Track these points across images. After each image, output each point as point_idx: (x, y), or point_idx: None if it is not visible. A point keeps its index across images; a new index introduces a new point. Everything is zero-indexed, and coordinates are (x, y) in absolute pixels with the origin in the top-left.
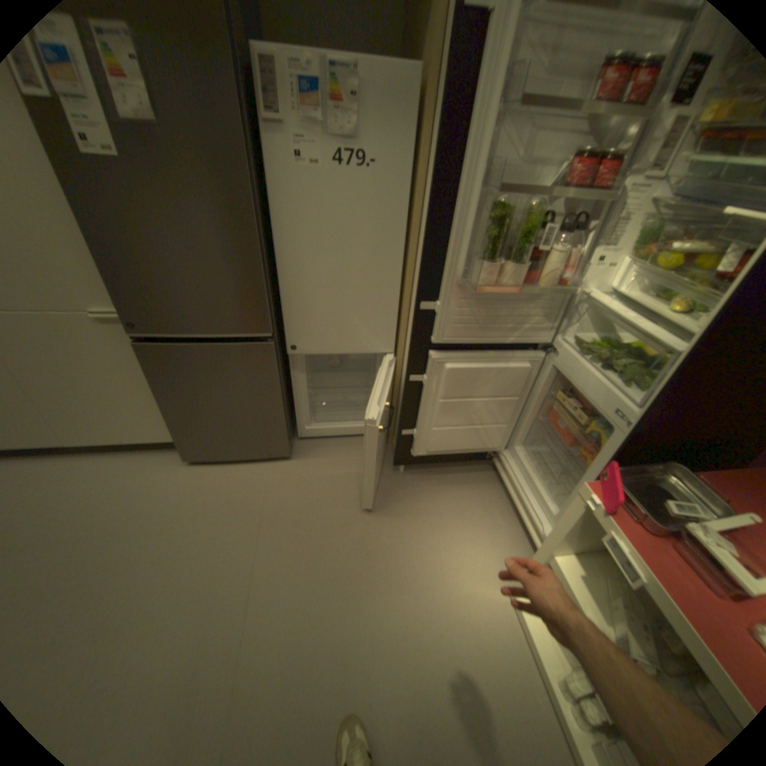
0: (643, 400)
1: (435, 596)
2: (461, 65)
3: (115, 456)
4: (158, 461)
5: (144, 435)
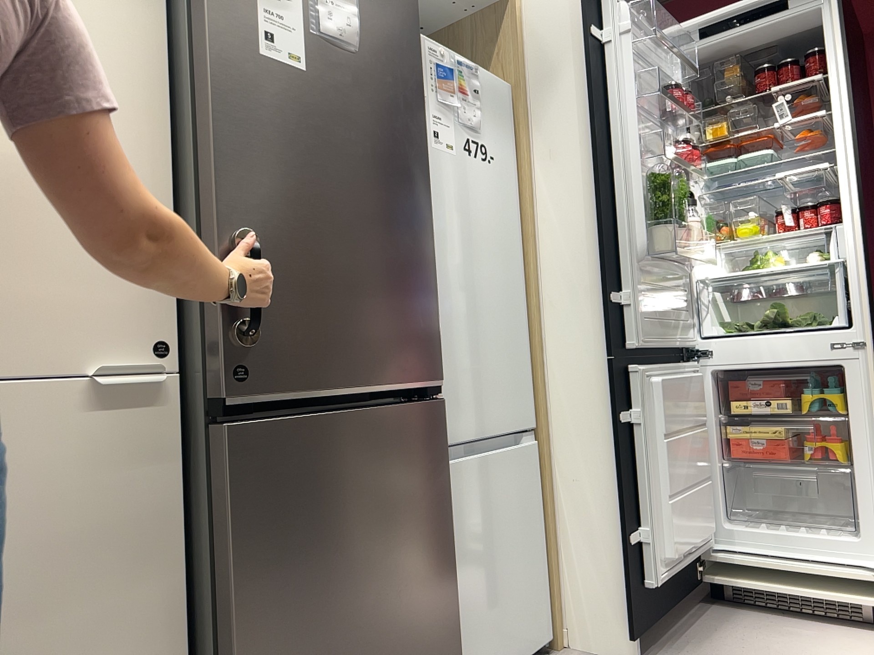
0: (842, 323)
1: None
2: (597, 70)
3: None
4: None
5: None
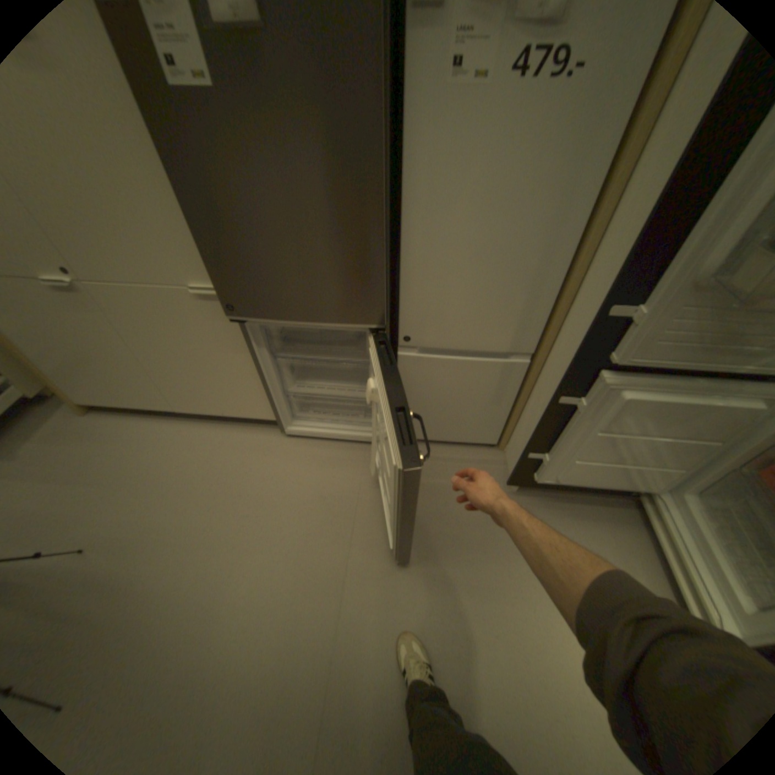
0: None
1: (552, 666)
2: None
3: (218, 426)
4: (255, 437)
5: (243, 410)
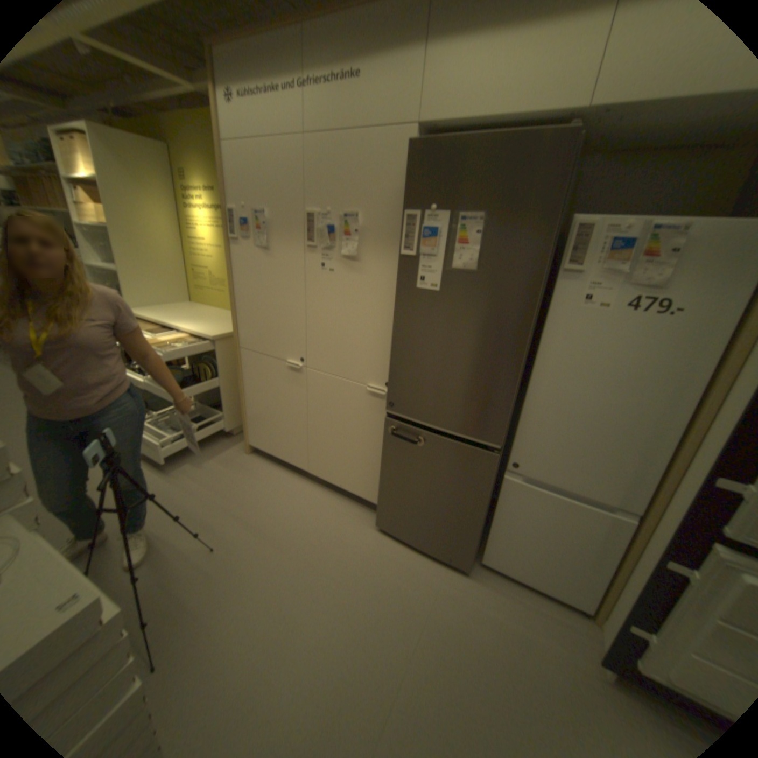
0: None
1: None
2: None
3: (332, 495)
4: (358, 515)
5: (358, 488)
